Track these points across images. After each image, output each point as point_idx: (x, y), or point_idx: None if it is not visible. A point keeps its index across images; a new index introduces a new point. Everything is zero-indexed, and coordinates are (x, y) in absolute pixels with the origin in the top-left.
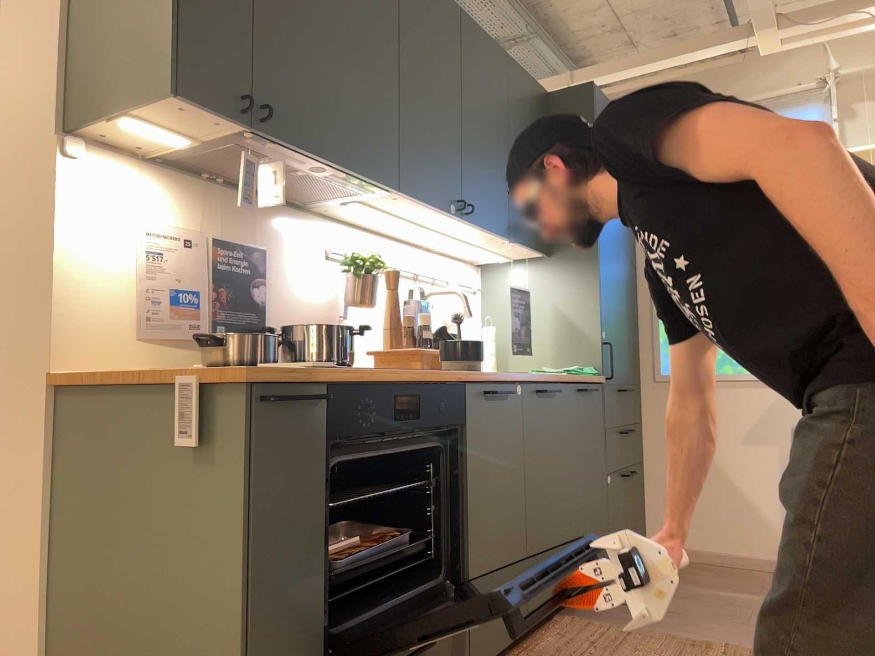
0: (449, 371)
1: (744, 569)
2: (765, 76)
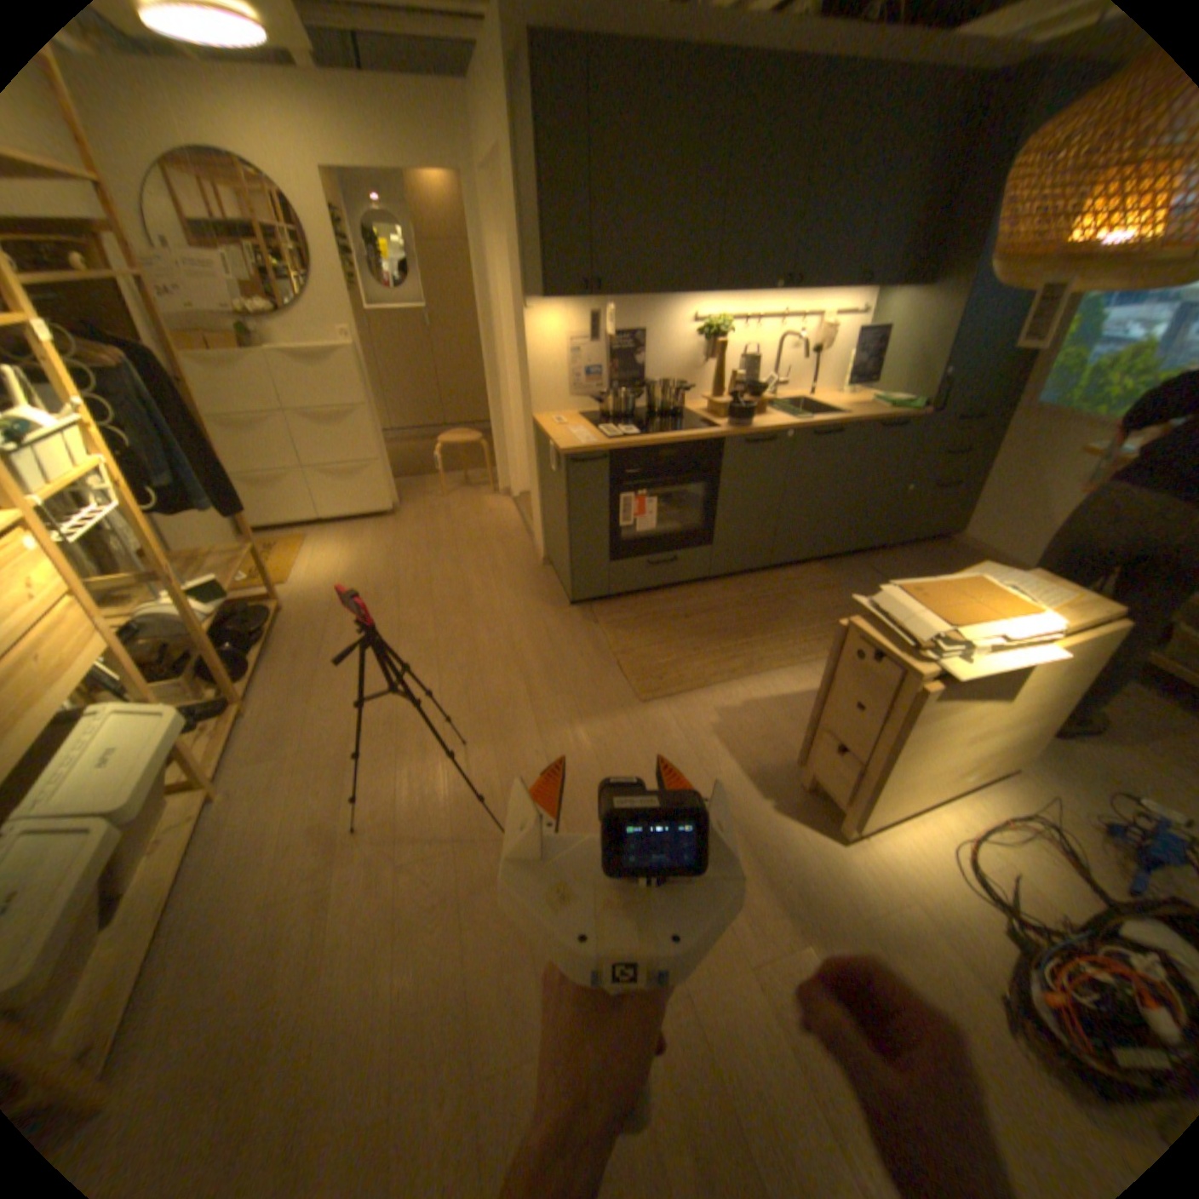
0: (715, 429)
1: None
2: None
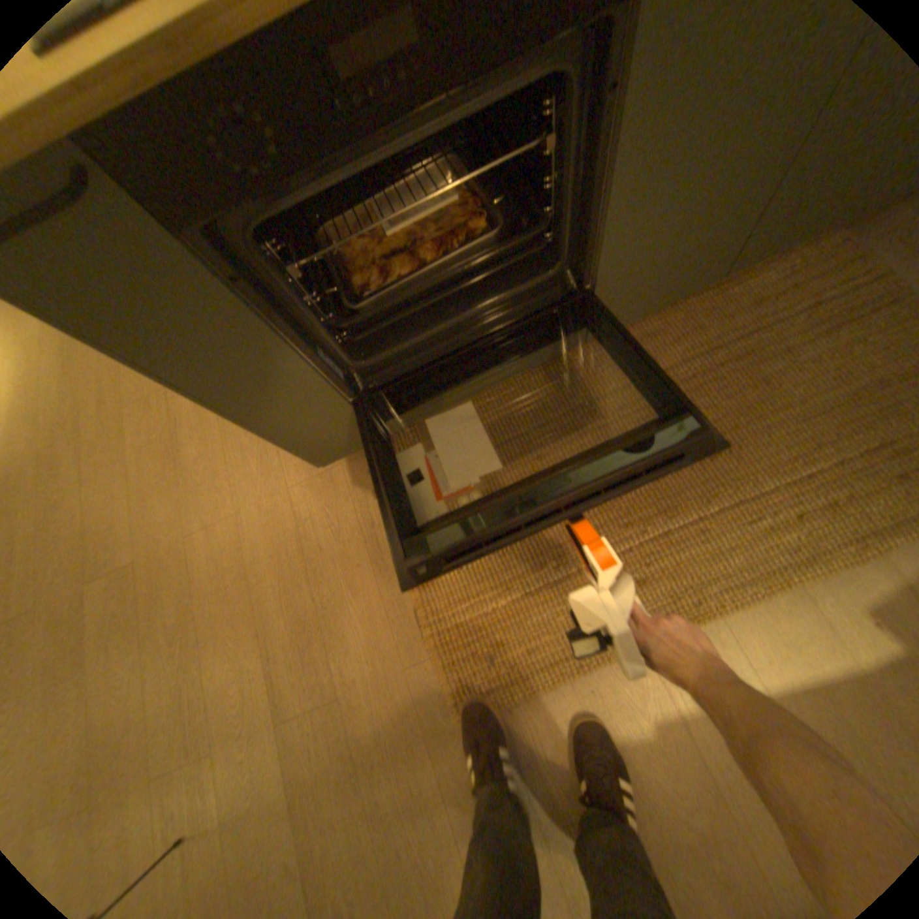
0: None
1: None
2: None
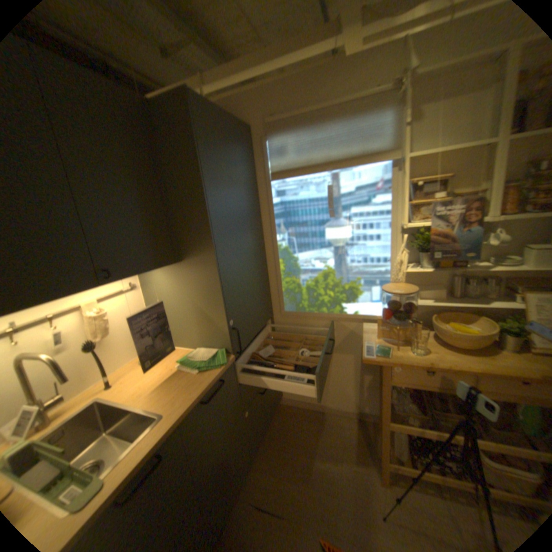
0: None
1: (334, 416)
2: (353, 75)
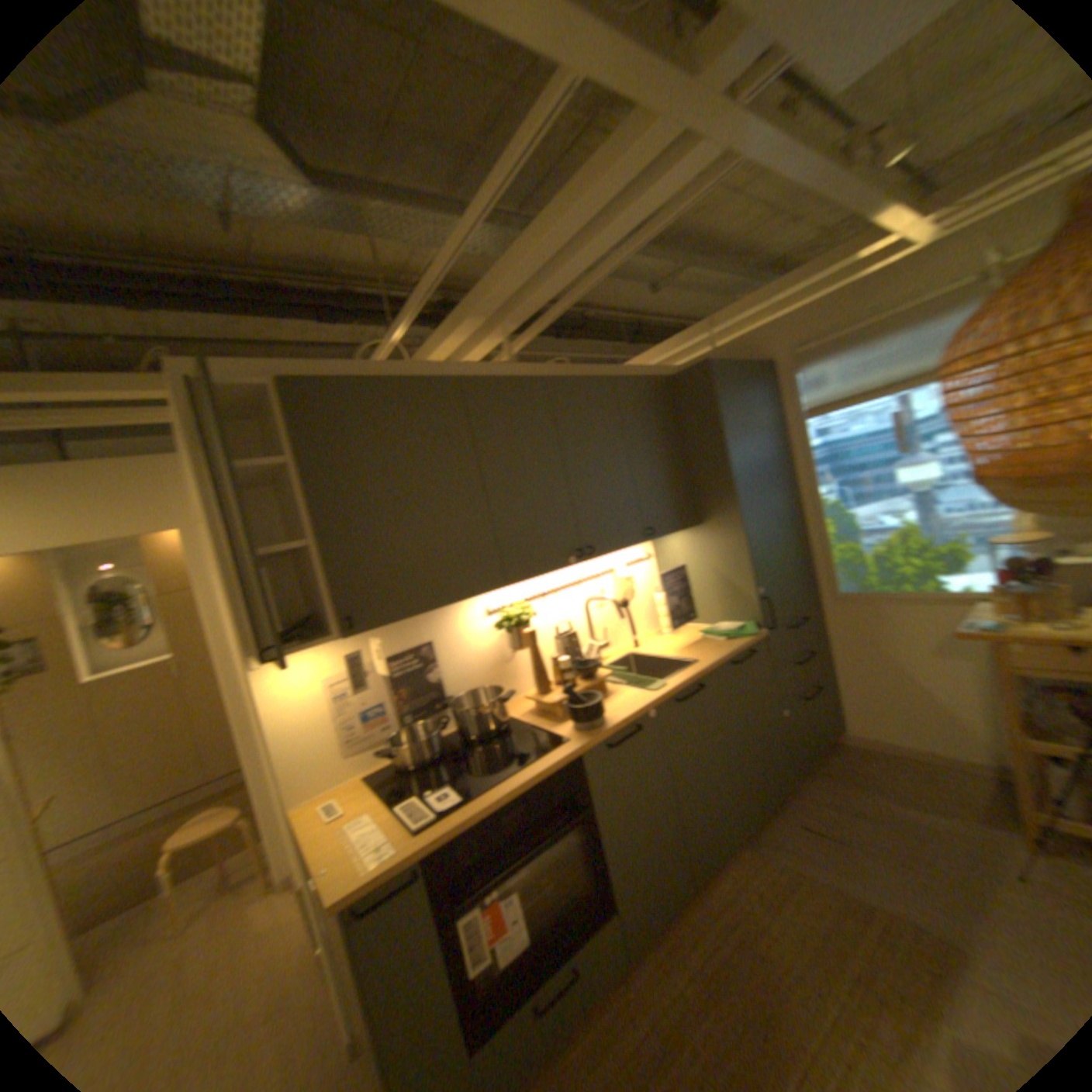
0: (567, 745)
1: (946, 770)
2: (915, 274)
